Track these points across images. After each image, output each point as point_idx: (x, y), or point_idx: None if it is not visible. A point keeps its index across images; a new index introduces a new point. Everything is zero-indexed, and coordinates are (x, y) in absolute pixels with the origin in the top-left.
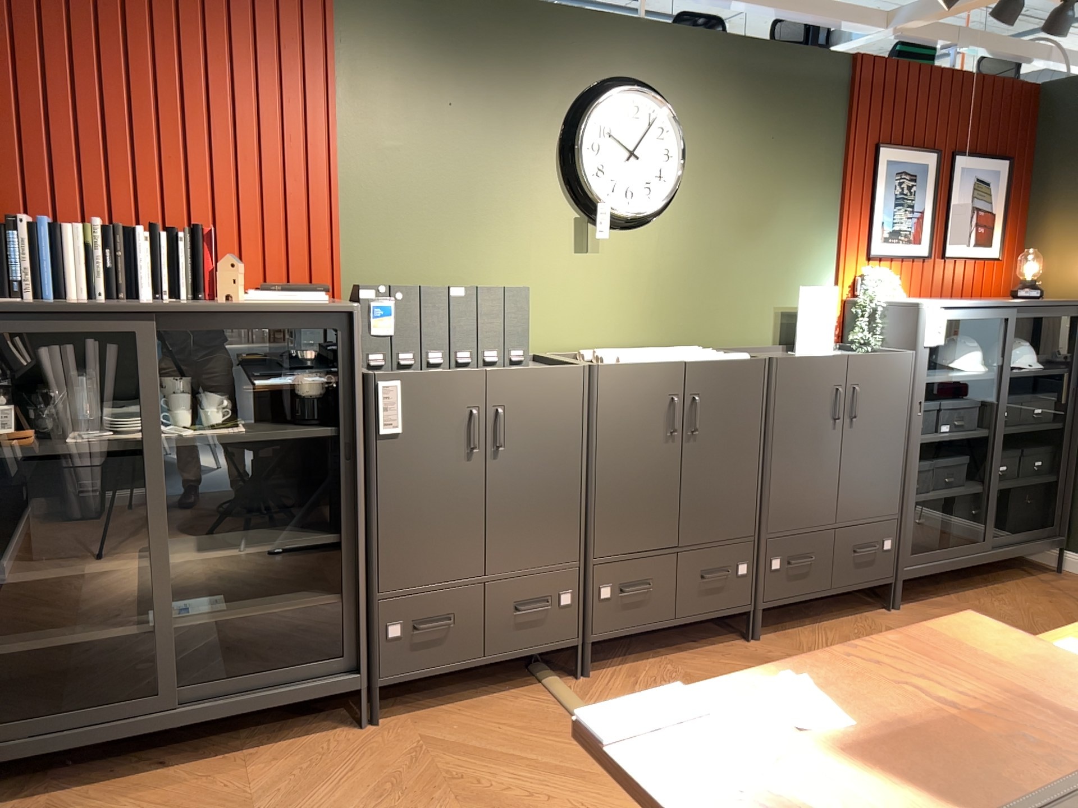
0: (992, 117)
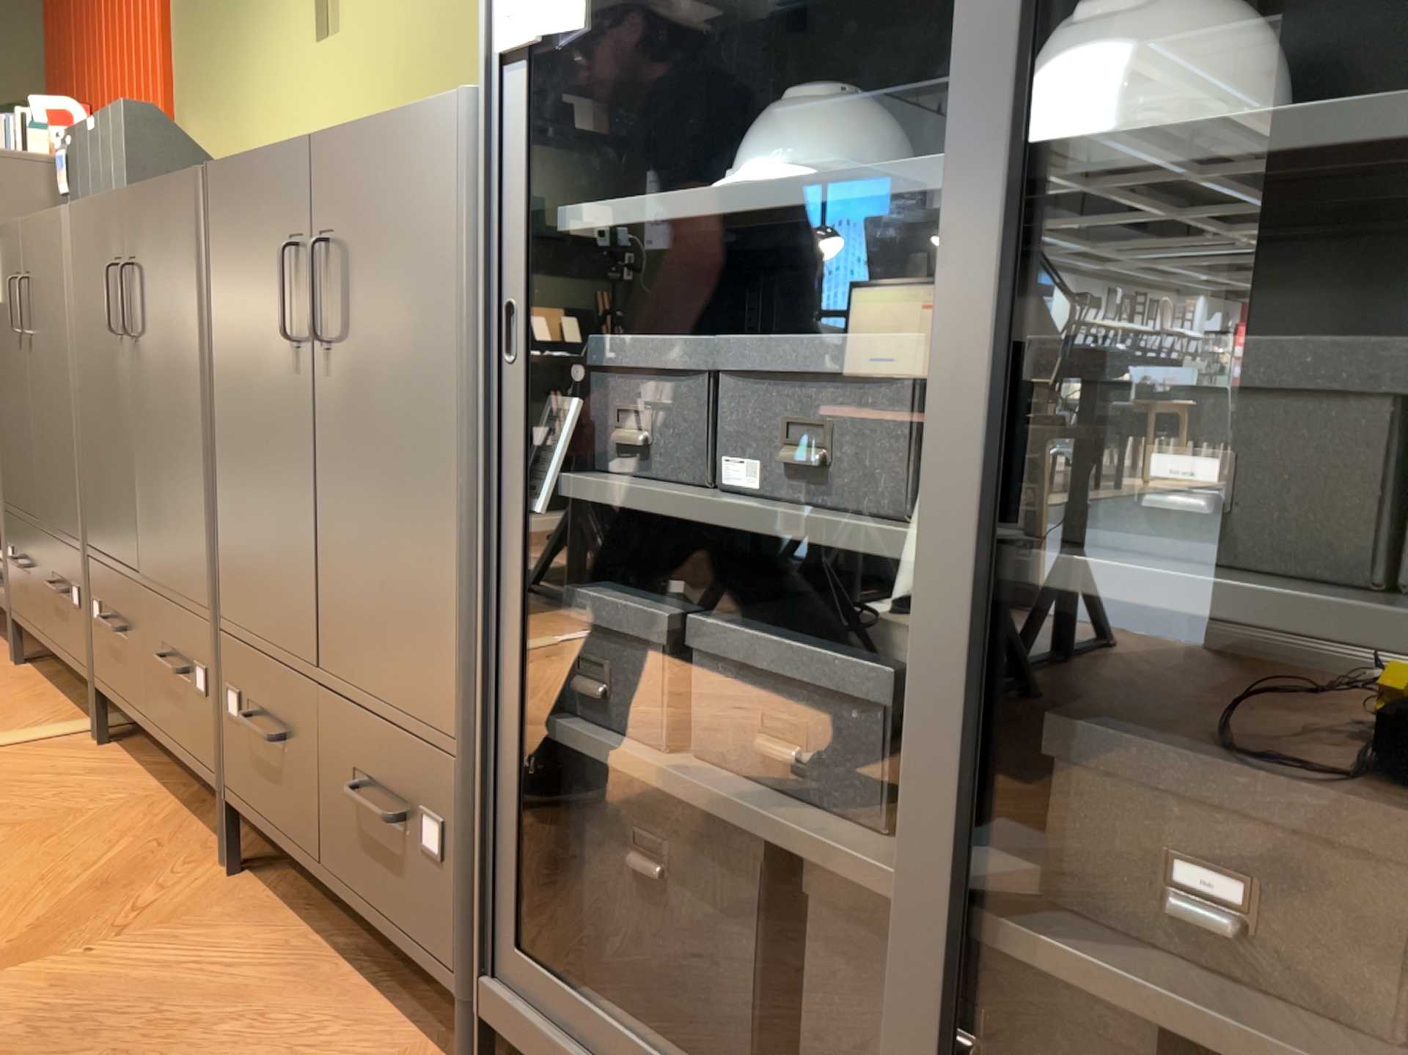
0: None
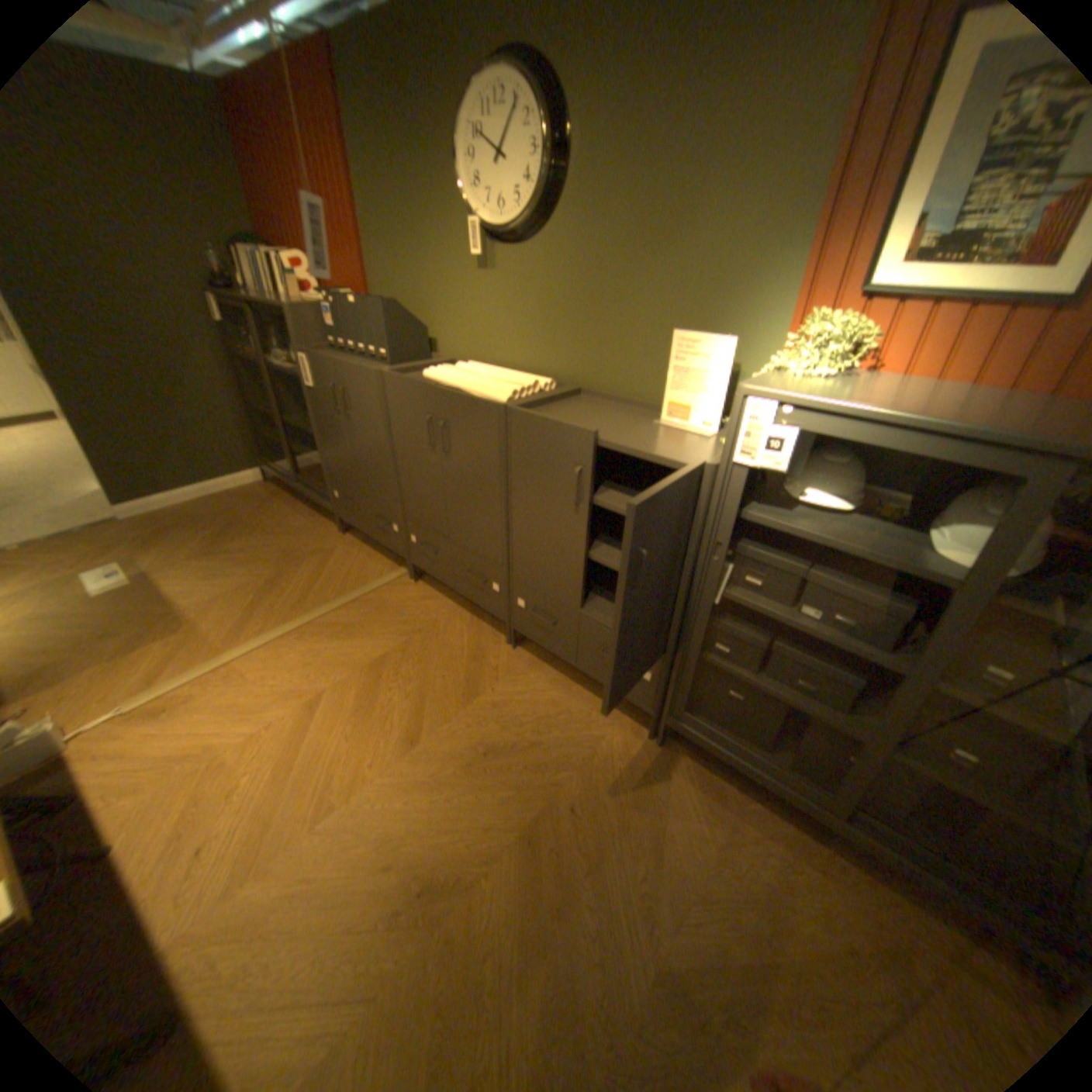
0: None
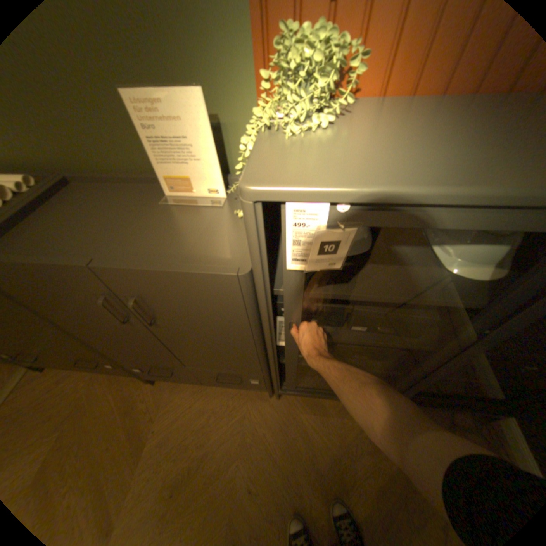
0: None
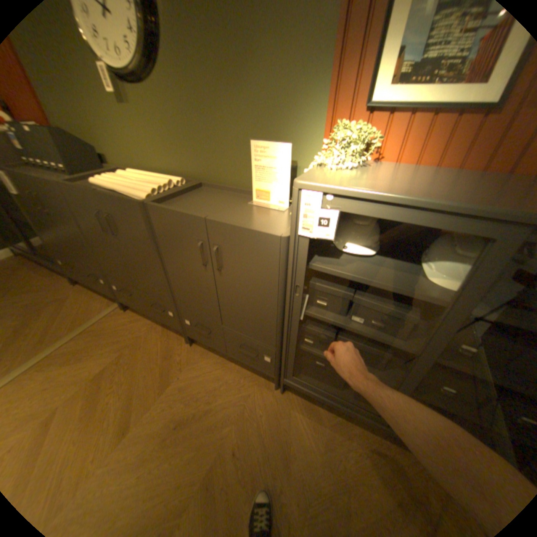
0: None
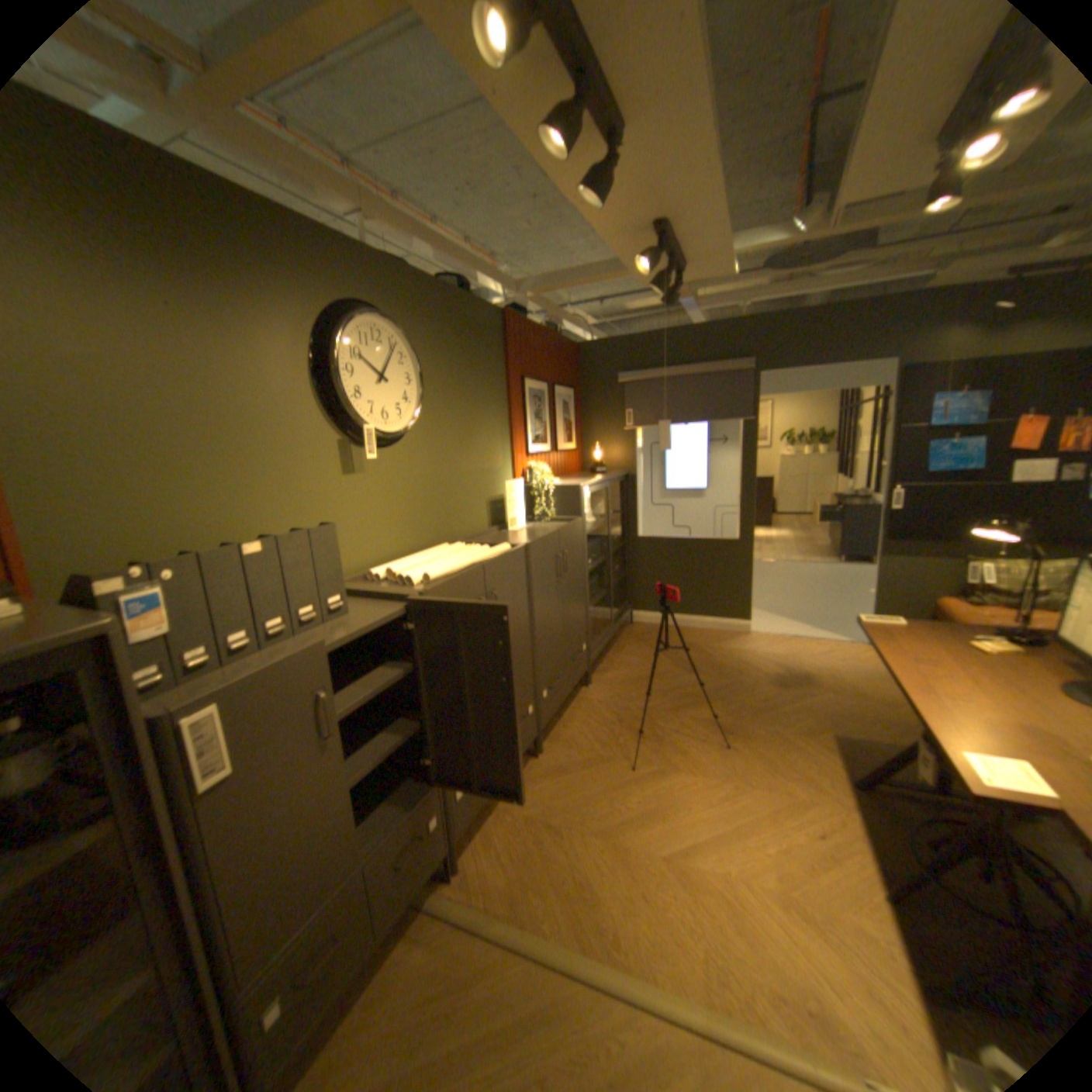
0: (564, 360)
